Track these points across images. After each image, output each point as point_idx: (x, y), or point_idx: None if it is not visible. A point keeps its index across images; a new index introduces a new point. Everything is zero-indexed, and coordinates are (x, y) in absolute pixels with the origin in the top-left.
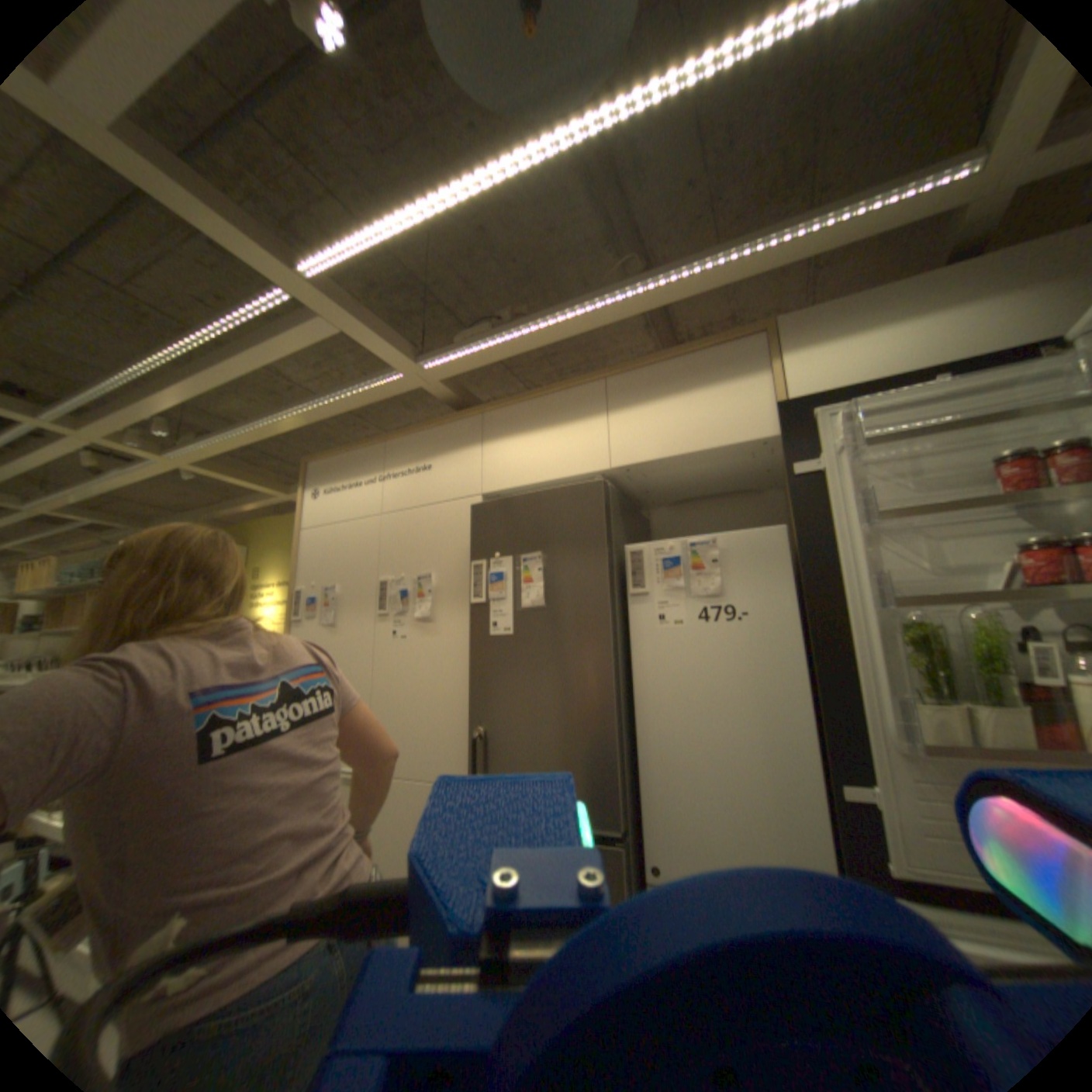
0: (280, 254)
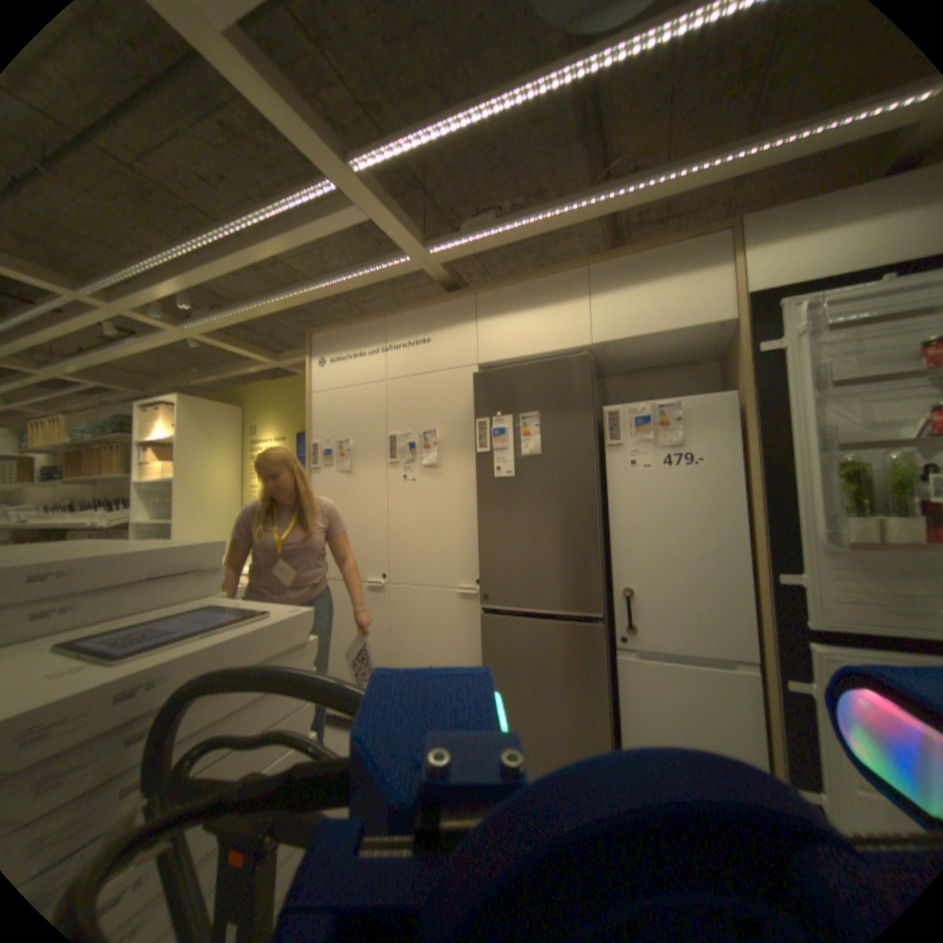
0: (334, 148)
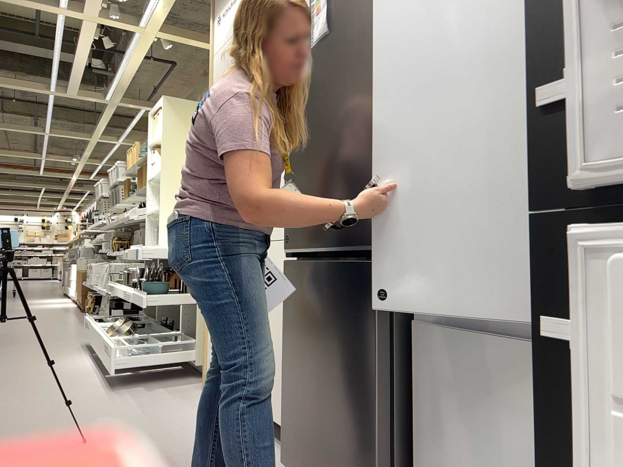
0: None
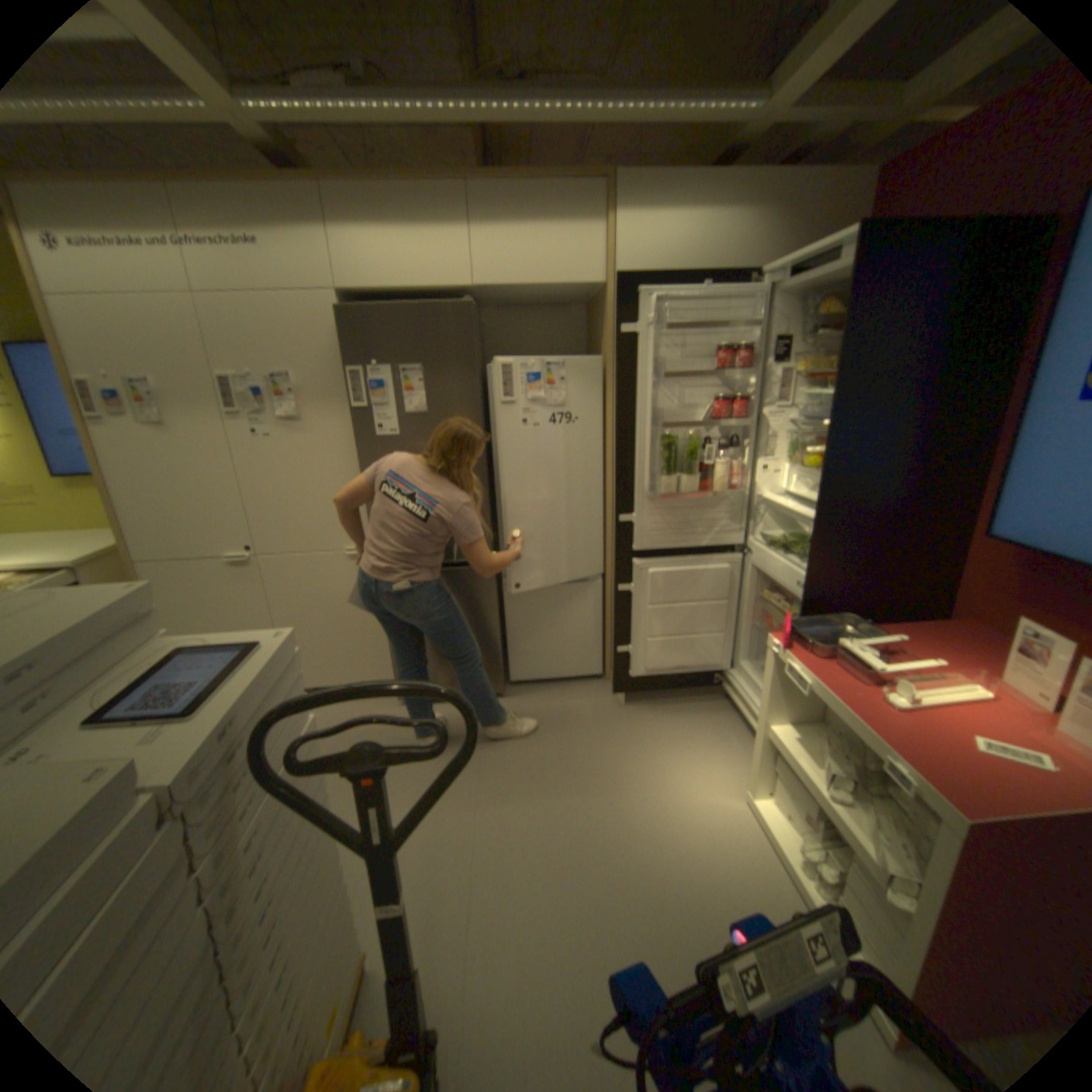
0: None
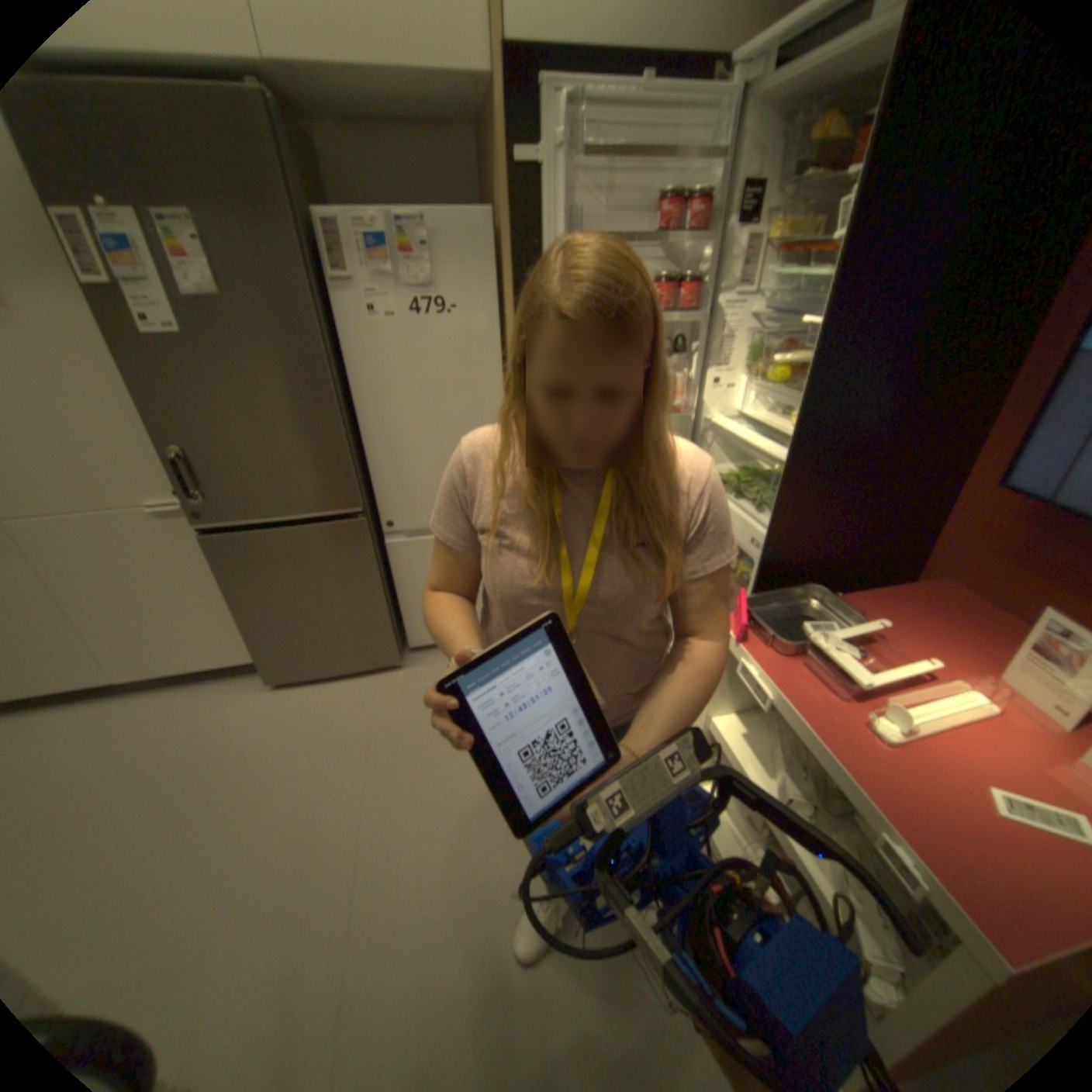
0: None
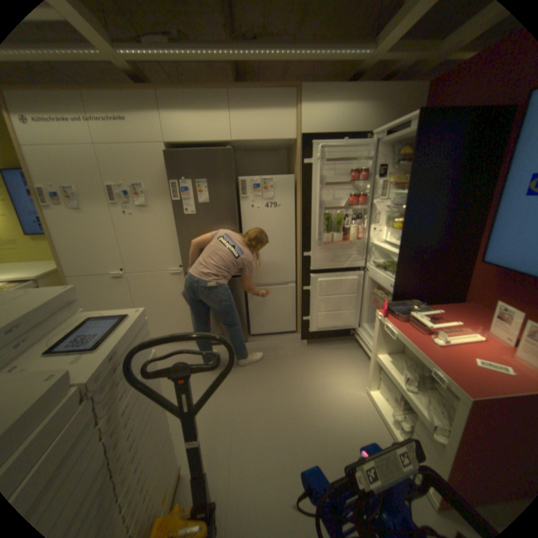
0: None
